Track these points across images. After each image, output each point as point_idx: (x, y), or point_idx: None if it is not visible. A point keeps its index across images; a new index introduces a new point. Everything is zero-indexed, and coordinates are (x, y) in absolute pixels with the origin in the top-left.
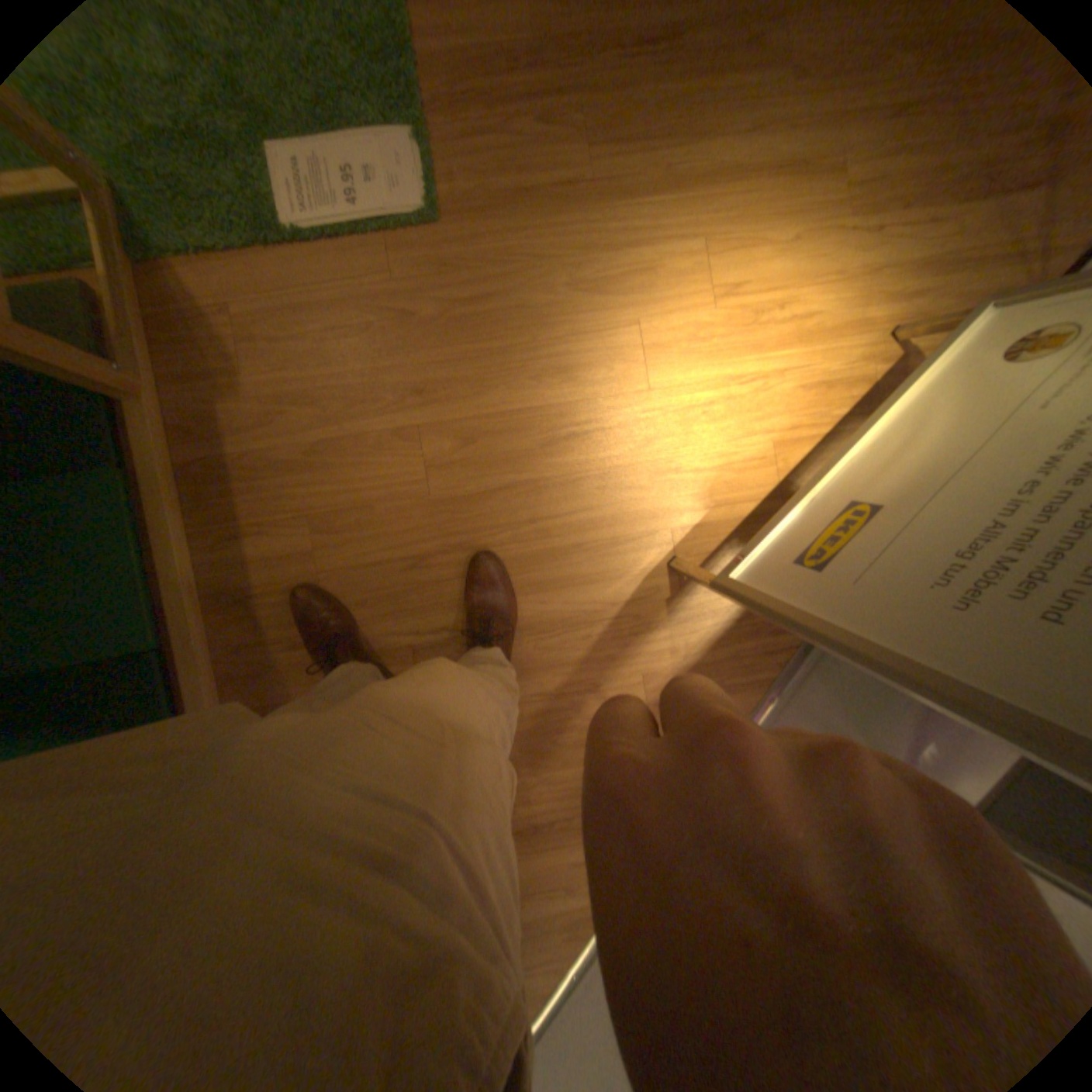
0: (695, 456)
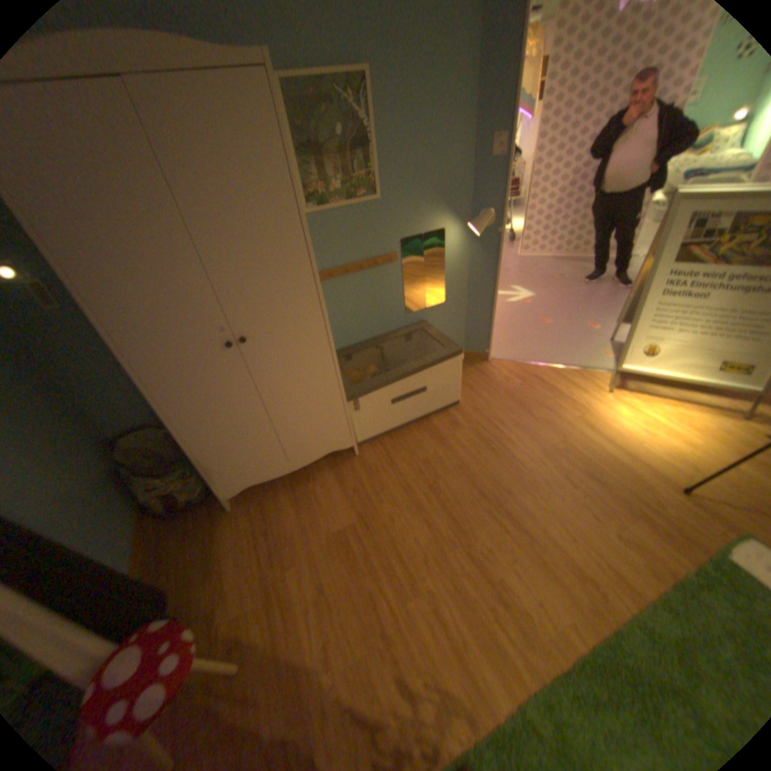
0: (705, 424)
